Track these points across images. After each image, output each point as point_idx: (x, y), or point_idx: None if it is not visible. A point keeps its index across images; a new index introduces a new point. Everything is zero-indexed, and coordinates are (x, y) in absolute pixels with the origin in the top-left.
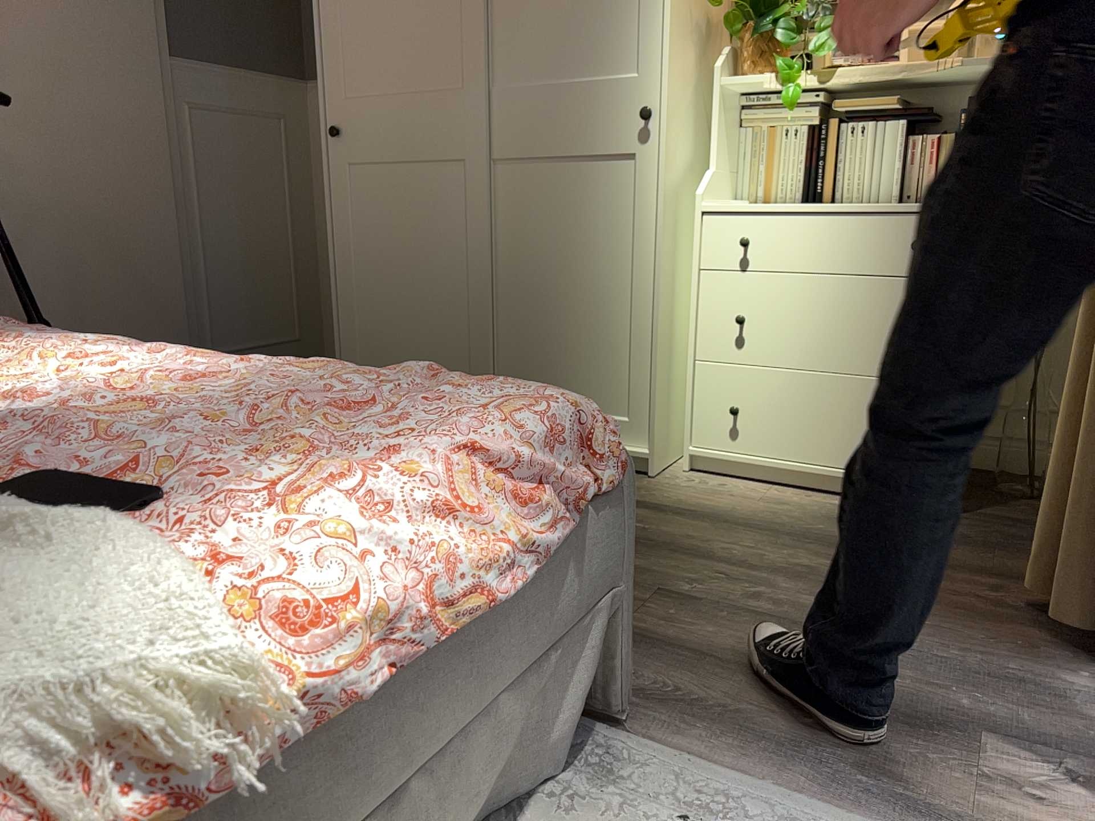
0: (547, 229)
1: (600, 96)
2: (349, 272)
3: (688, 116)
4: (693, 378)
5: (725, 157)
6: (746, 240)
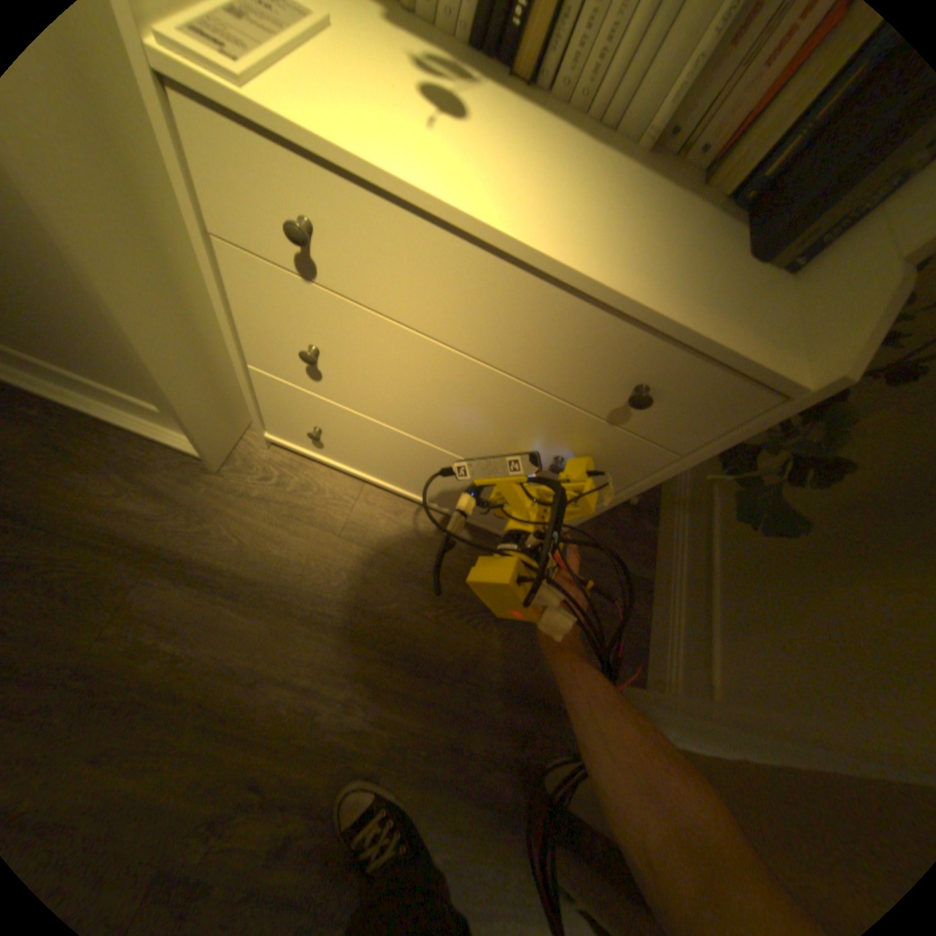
0: None
1: None
2: None
3: None
4: (247, 380)
5: None
6: (298, 228)
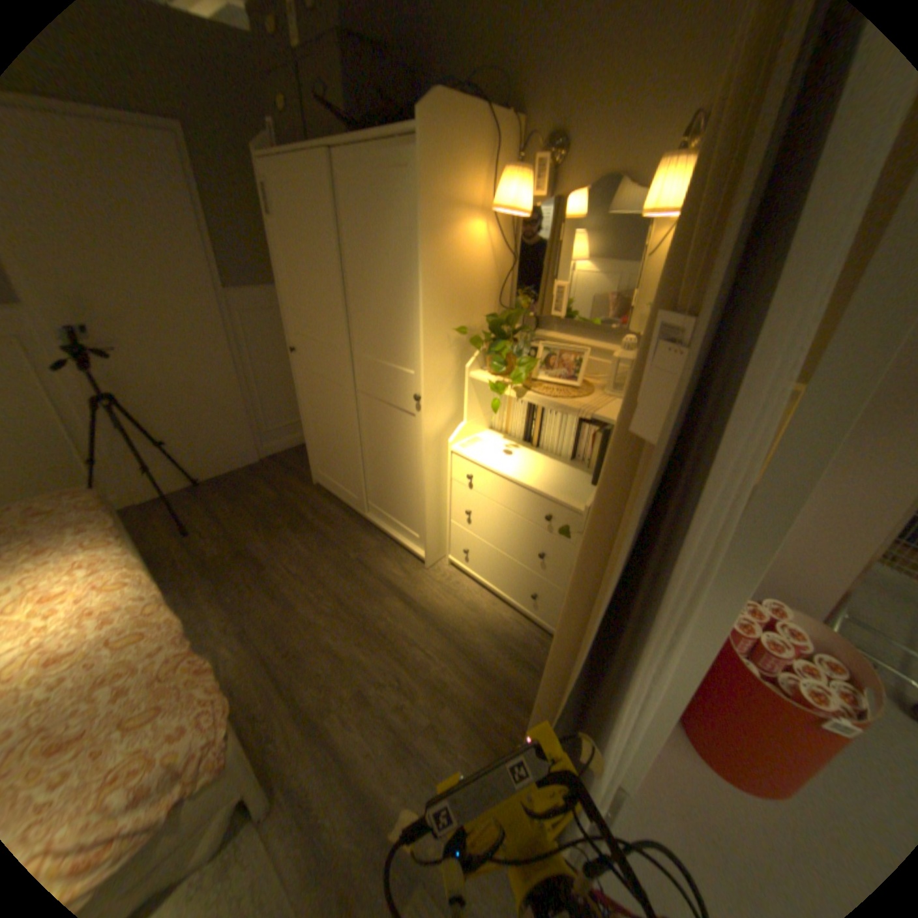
0: (382, 433)
1: (399, 376)
2: (308, 417)
3: (451, 392)
4: (449, 526)
5: (479, 409)
6: (469, 475)
